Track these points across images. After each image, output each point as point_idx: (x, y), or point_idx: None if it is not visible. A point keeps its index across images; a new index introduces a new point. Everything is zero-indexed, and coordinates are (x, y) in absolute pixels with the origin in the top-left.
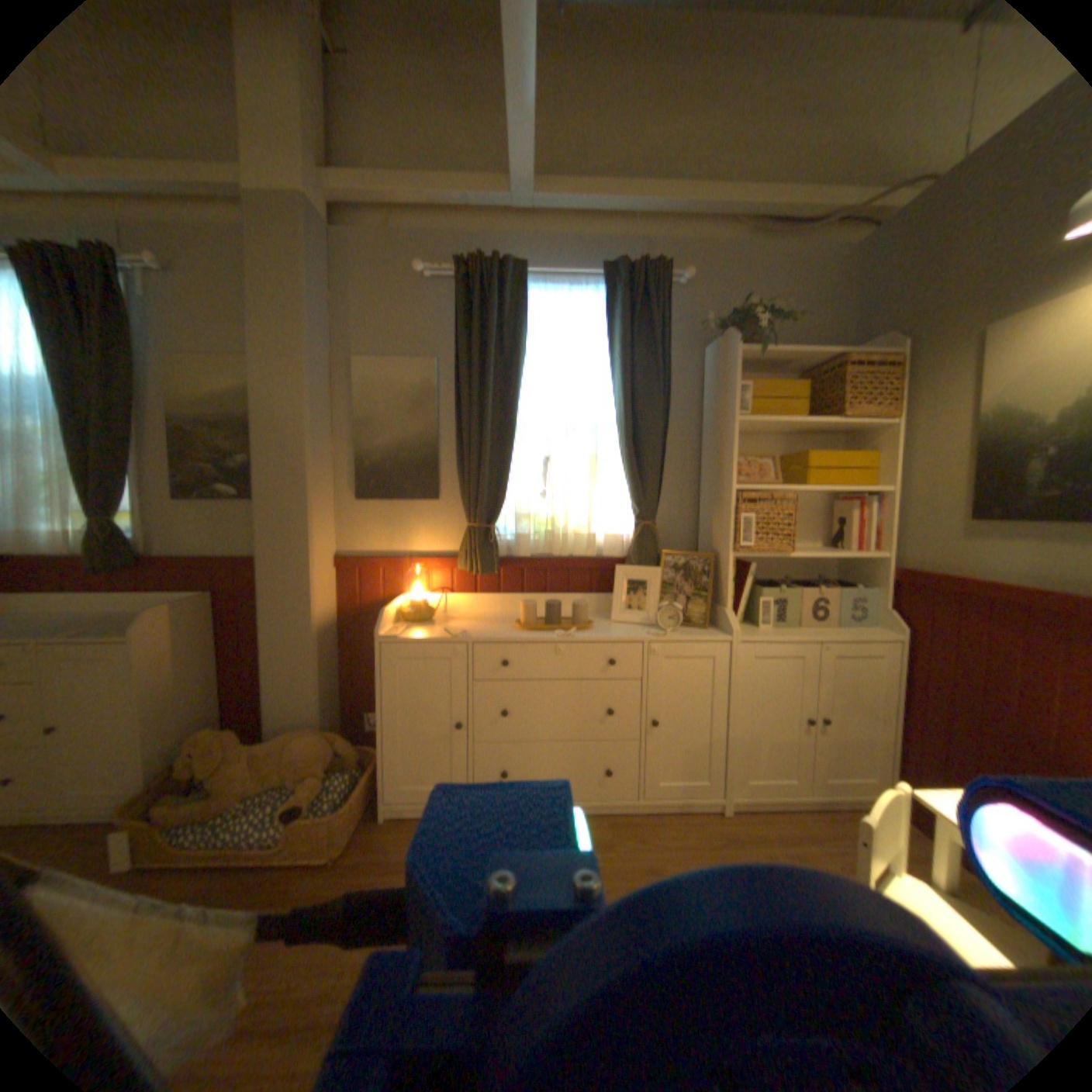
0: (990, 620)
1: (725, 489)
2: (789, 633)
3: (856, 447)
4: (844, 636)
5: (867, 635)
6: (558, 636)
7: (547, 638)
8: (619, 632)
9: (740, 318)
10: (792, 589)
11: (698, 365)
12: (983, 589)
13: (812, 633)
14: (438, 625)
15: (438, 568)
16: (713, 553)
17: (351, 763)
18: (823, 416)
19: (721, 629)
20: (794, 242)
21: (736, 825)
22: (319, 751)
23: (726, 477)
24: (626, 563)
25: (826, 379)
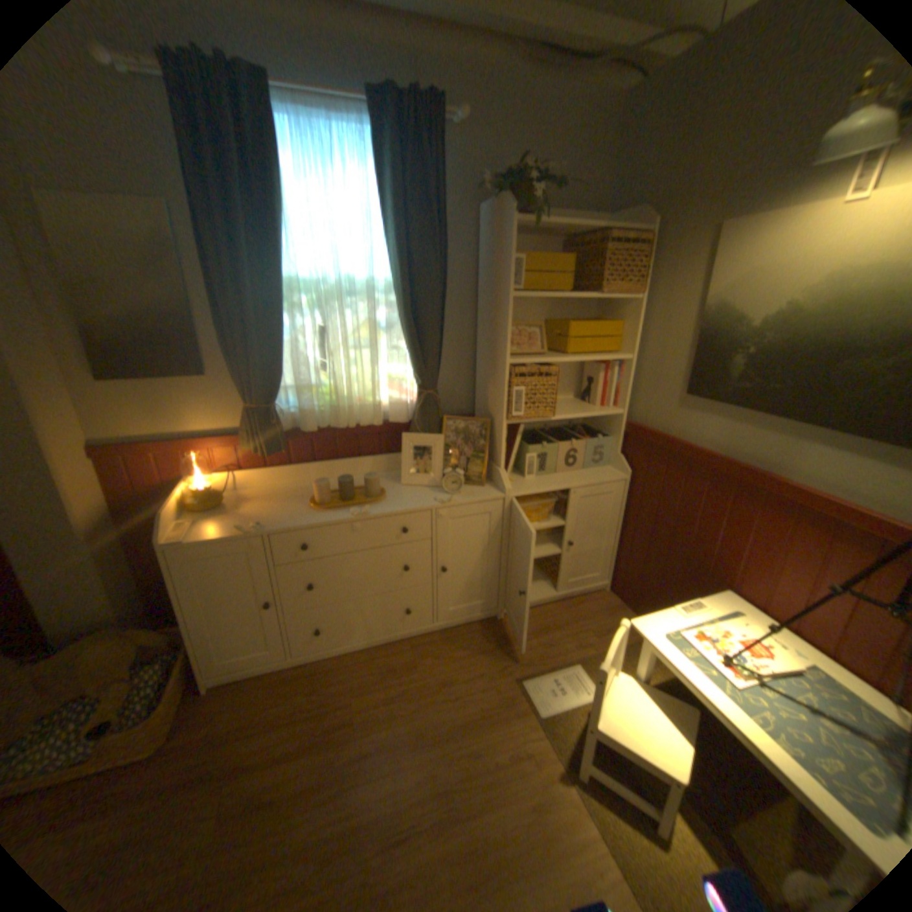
0: (687, 473)
1: (499, 362)
2: (547, 482)
3: (605, 312)
4: (586, 480)
5: (602, 477)
6: (352, 515)
7: (342, 518)
8: (409, 500)
9: (514, 177)
10: (550, 443)
11: (473, 221)
12: (686, 451)
13: (564, 479)
14: (227, 513)
15: (217, 449)
16: (488, 416)
17: (159, 648)
18: (583, 287)
19: (494, 484)
20: (567, 79)
21: (505, 625)
22: (117, 655)
23: (499, 350)
24: (411, 428)
25: (587, 246)
